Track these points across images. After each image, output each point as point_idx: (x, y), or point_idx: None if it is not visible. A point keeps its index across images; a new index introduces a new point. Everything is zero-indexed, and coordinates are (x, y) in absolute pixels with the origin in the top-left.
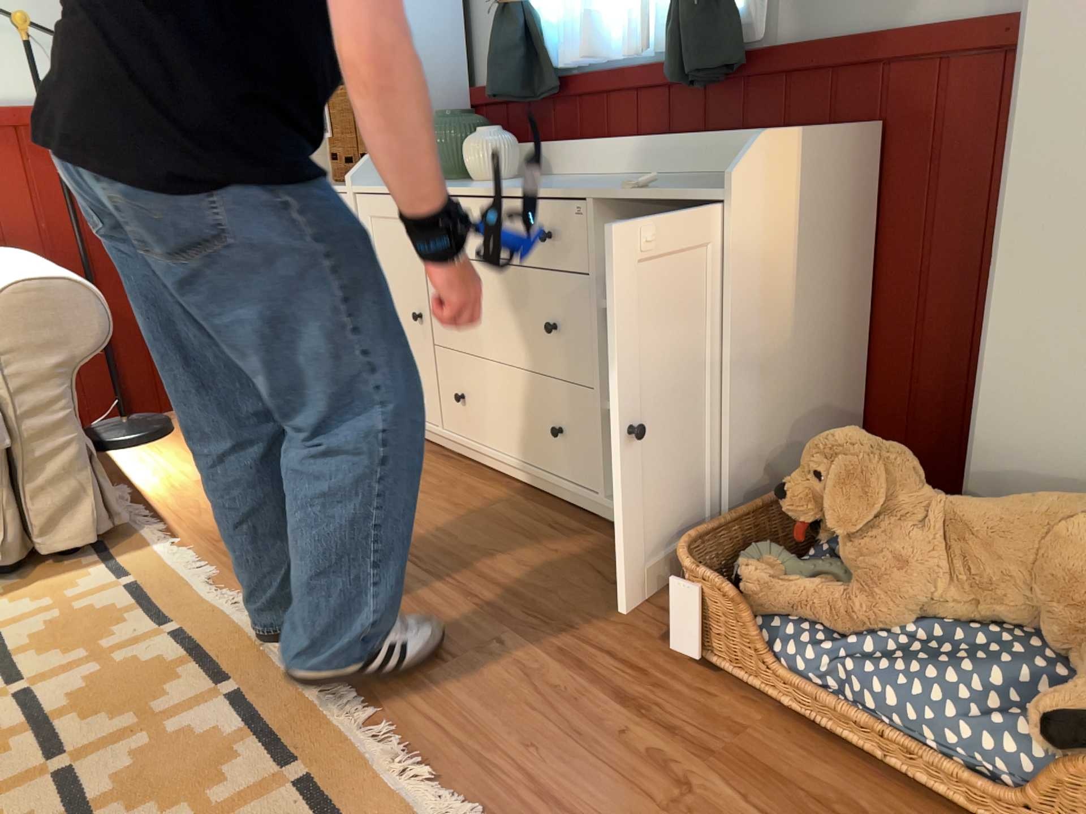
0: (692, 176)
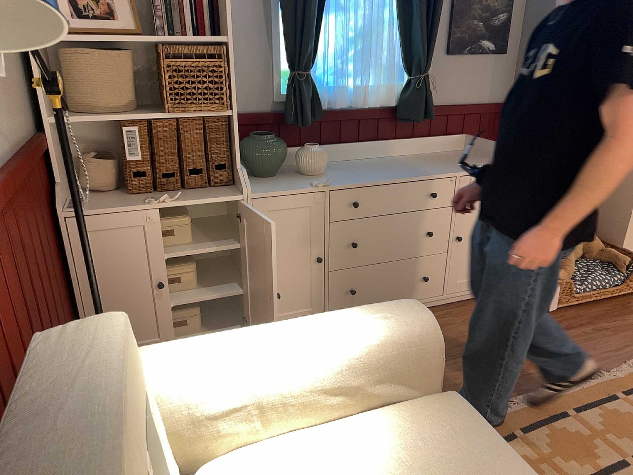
0: (408, 157)
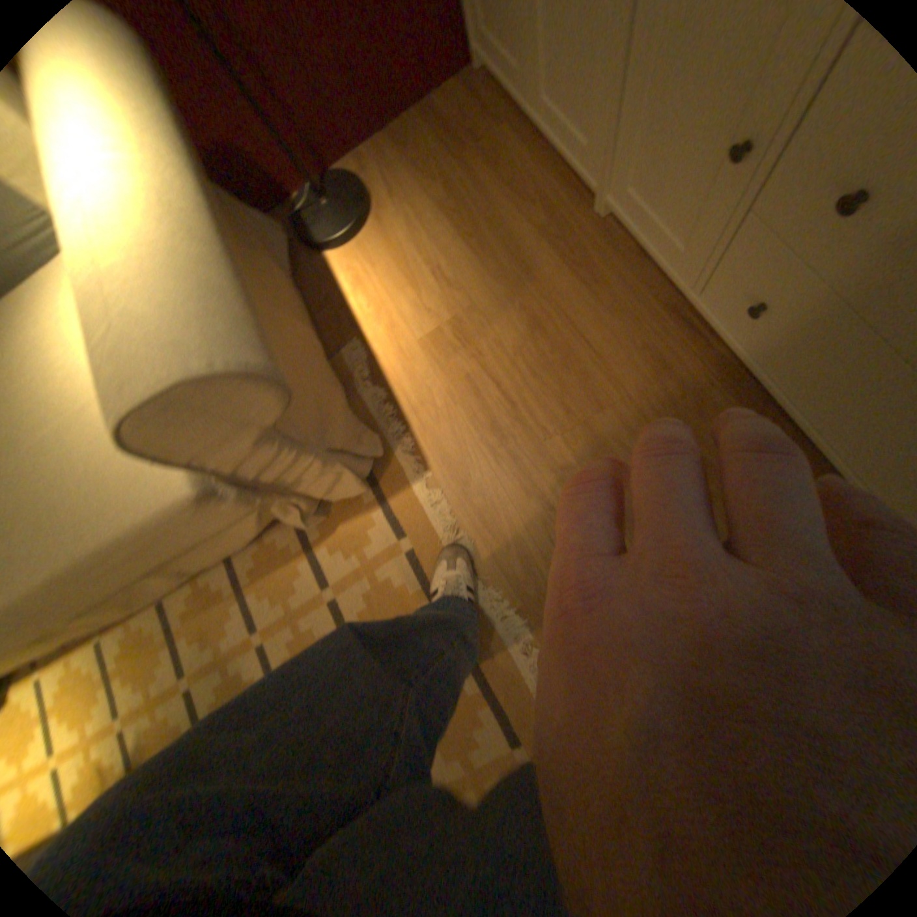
0: None
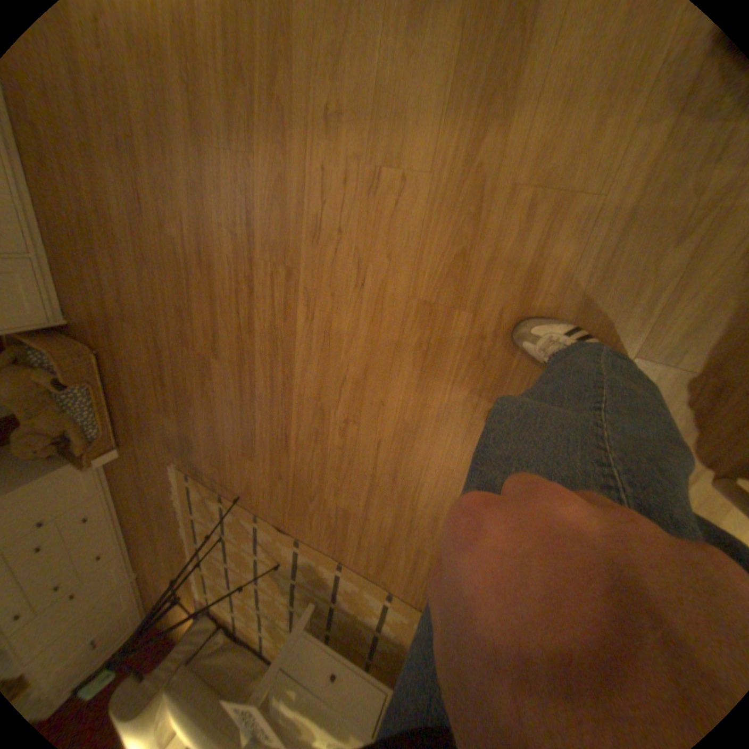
0: None
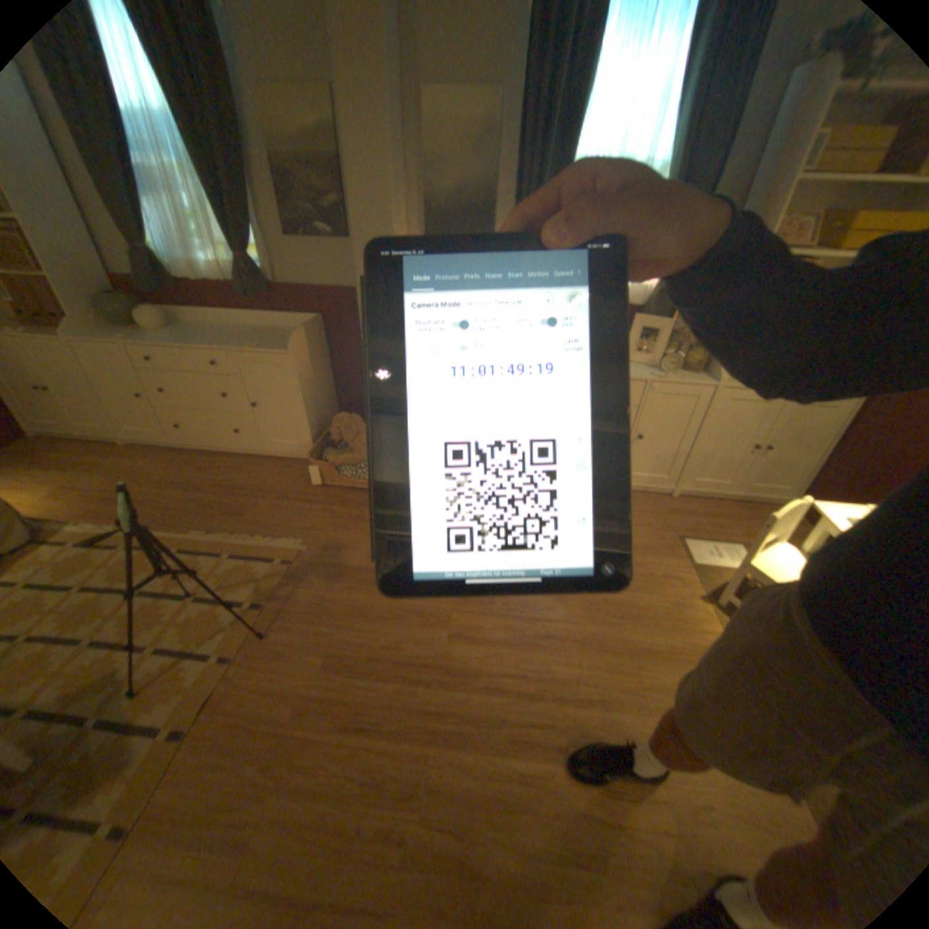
0: (257, 329)
